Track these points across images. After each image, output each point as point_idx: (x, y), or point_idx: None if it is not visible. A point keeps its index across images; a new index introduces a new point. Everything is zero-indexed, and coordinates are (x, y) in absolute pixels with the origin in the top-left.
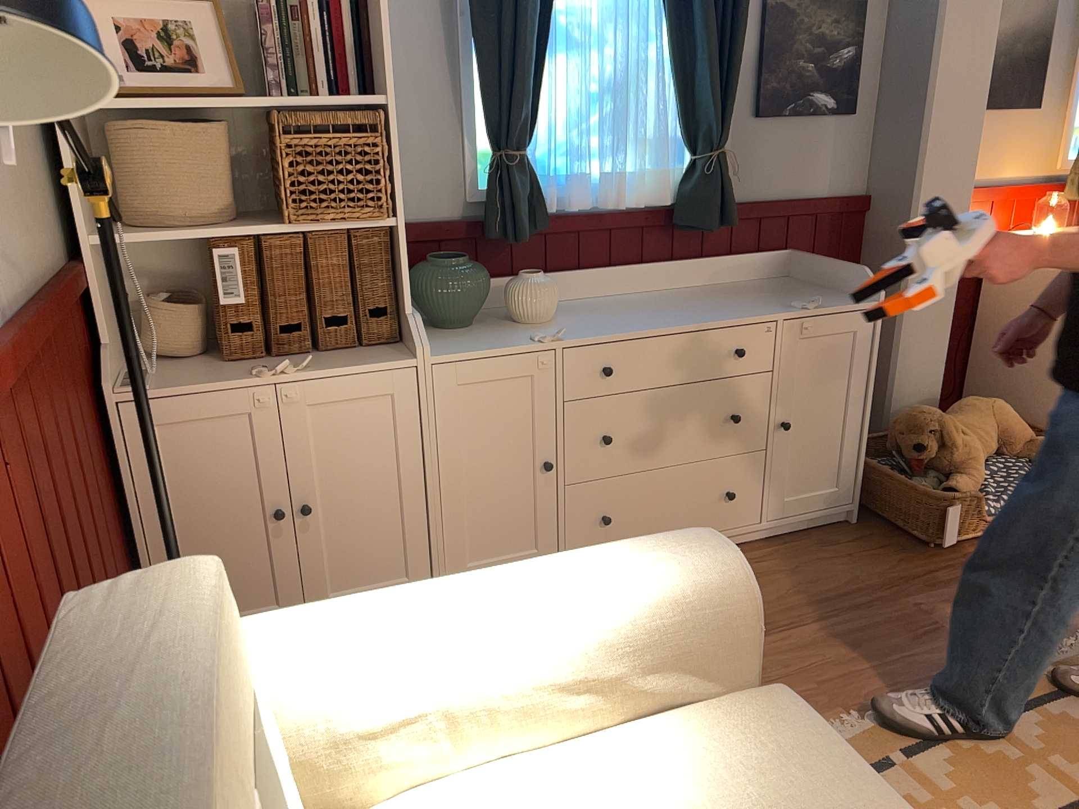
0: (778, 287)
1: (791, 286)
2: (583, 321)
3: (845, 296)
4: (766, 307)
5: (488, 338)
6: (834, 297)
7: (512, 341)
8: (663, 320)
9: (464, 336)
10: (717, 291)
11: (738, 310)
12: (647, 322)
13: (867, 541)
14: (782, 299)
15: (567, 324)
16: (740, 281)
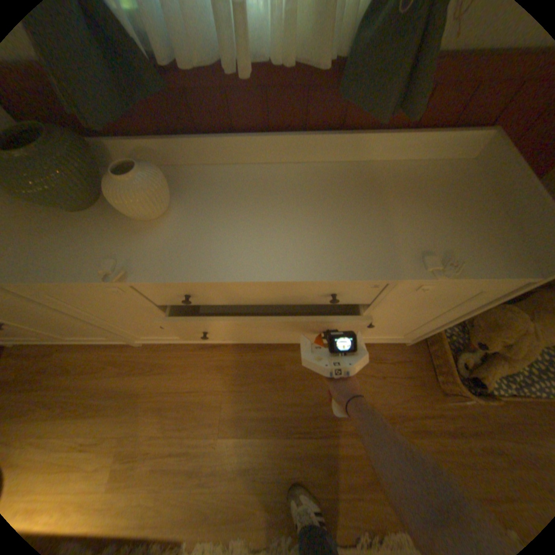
0: (444, 188)
1: (461, 187)
2: (186, 228)
3: (511, 242)
4: (395, 247)
5: (71, 248)
6: (493, 242)
7: (84, 263)
8: (259, 254)
9: (60, 234)
10: (372, 180)
11: (356, 249)
12: (239, 255)
13: (404, 366)
14: (426, 229)
15: (168, 229)
16: (413, 158)
